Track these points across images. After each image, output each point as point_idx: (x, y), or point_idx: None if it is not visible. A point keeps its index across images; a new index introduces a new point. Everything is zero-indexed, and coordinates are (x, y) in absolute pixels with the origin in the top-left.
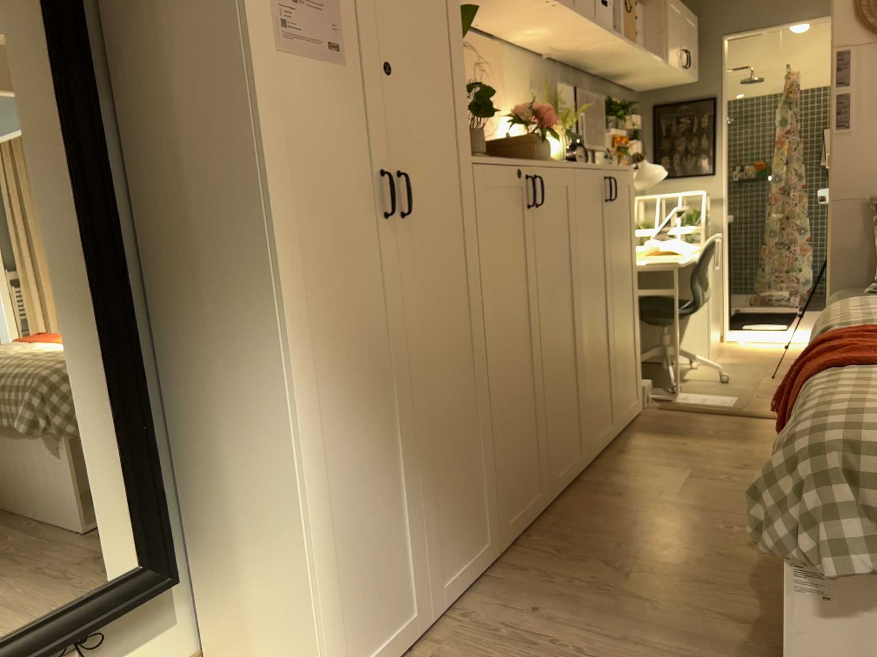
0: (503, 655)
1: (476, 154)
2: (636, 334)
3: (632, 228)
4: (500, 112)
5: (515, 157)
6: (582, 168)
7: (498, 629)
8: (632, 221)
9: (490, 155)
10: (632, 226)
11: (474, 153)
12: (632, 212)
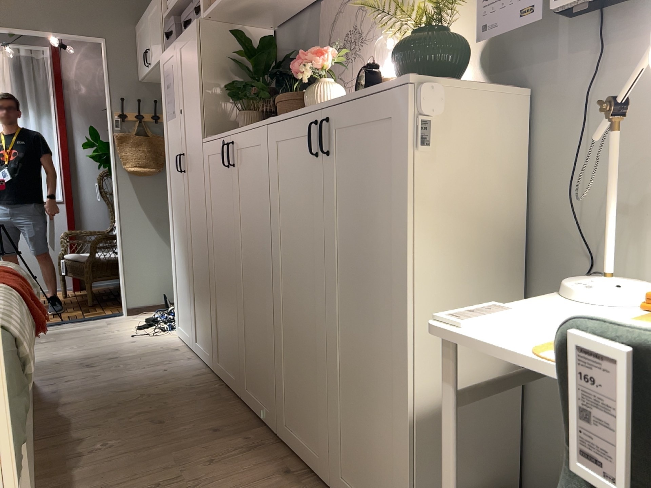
0: (156, 361)
1: (212, 136)
2: (406, 426)
3: (407, 212)
4: (377, 48)
5: (228, 132)
6: (282, 122)
7: (169, 364)
8: (407, 198)
9: (215, 135)
10: (407, 206)
11: (207, 137)
12: (407, 177)
